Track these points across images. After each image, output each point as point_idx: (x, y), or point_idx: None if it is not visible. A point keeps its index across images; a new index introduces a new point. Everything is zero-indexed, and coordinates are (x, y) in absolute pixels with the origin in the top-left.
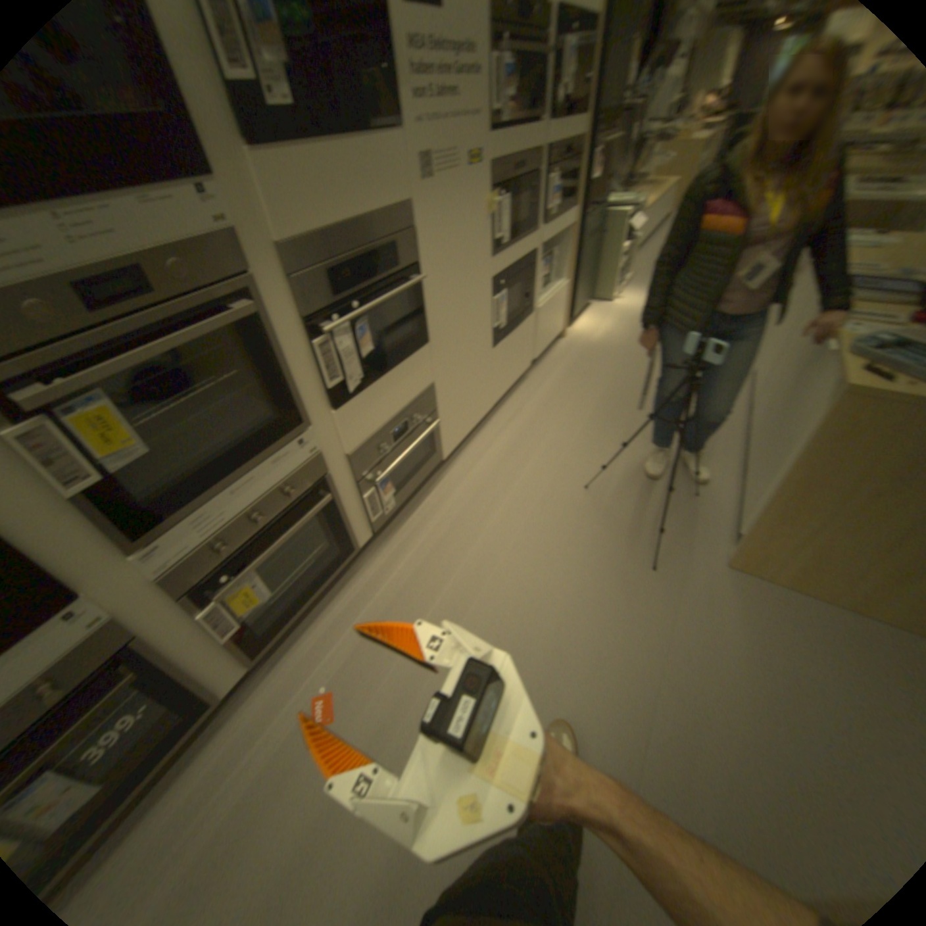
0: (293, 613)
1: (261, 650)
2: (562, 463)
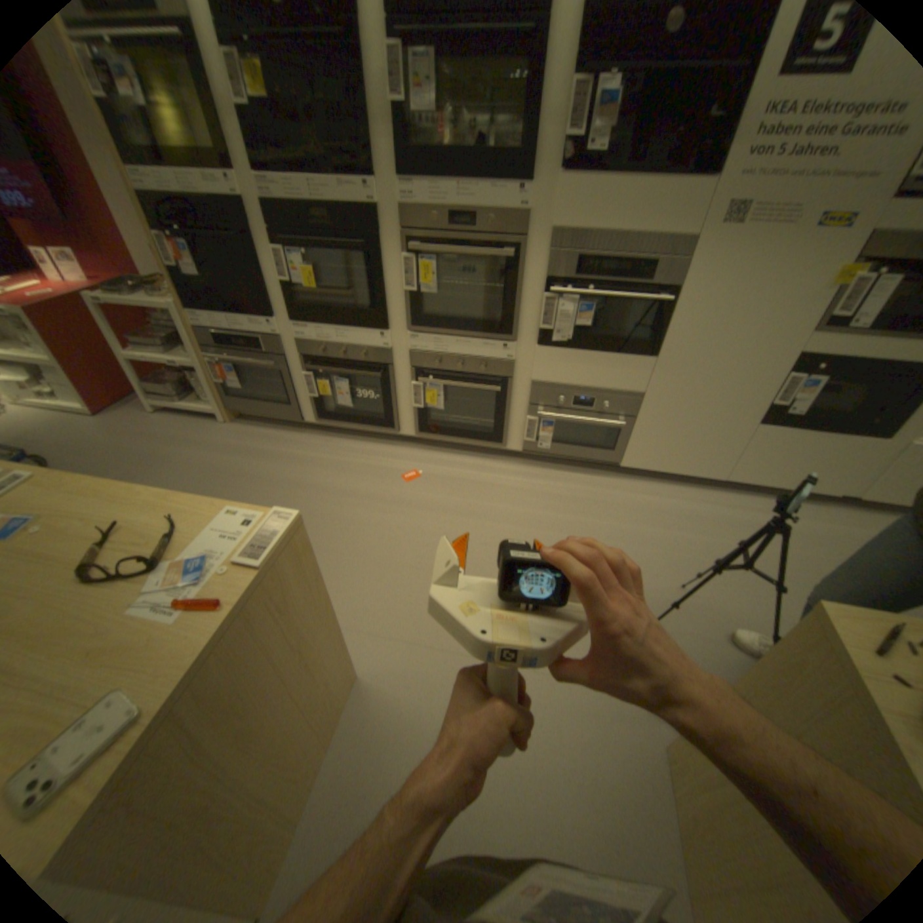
0: (454, 441)
1: (430, 439)
2: (709, 566)
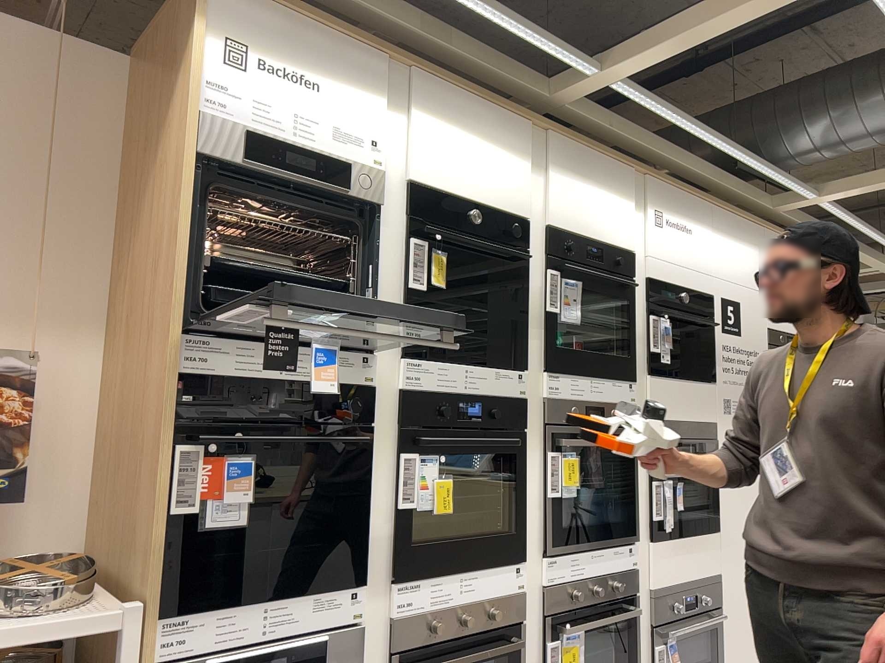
0: None
1: None
2: None
